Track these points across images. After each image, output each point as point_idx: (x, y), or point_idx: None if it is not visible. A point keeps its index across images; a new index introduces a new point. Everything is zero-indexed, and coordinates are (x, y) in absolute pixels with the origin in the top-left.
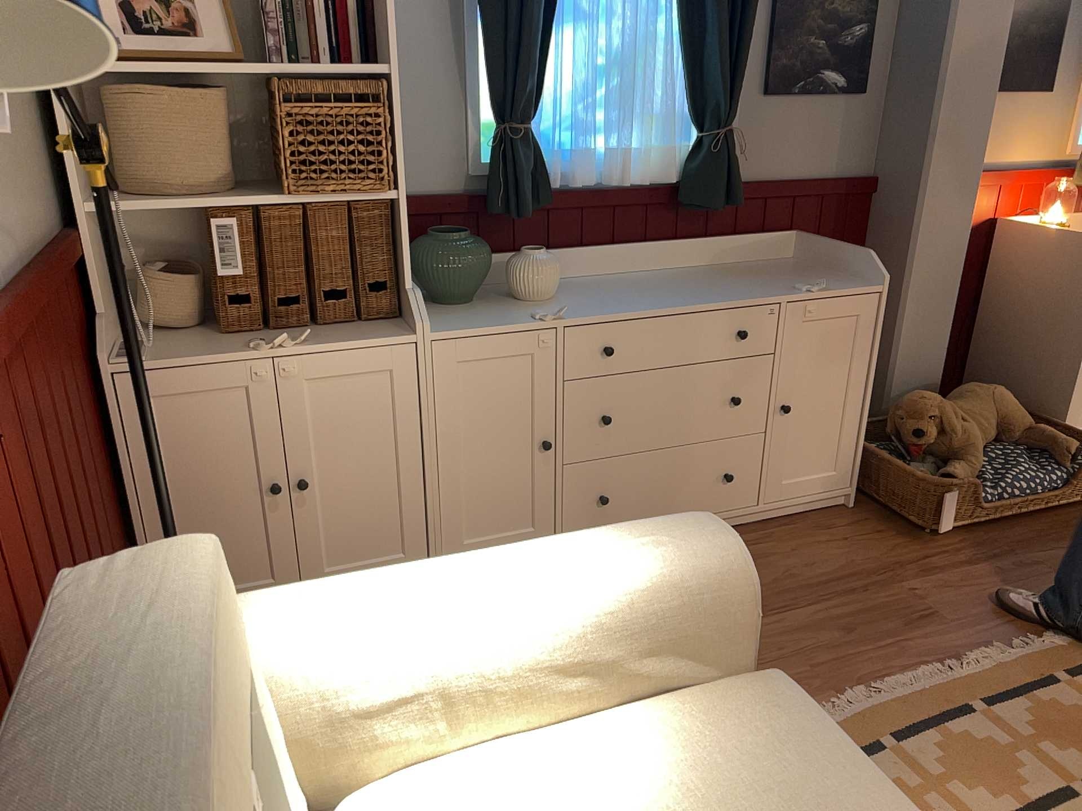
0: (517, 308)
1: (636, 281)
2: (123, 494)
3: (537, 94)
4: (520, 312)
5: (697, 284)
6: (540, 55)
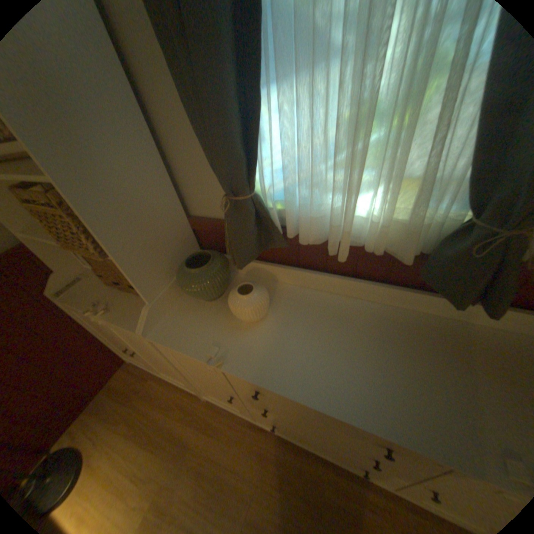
0: (224, 325)
1: (350, 320)
2: (86, 328)
3: (252, 165)
4: (218, 333)
5: (397, 358)
6: (248, 123)
